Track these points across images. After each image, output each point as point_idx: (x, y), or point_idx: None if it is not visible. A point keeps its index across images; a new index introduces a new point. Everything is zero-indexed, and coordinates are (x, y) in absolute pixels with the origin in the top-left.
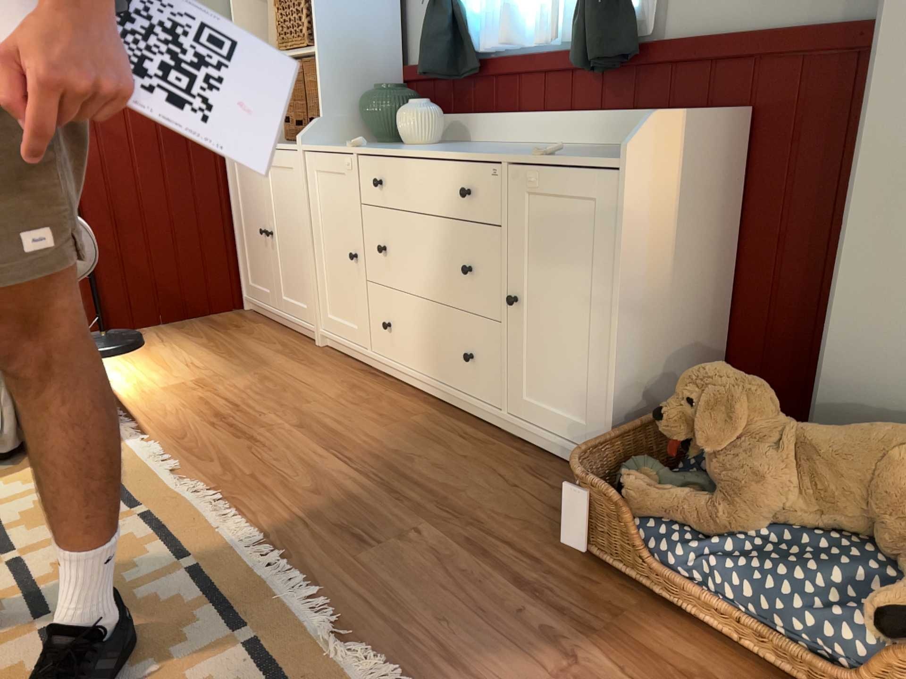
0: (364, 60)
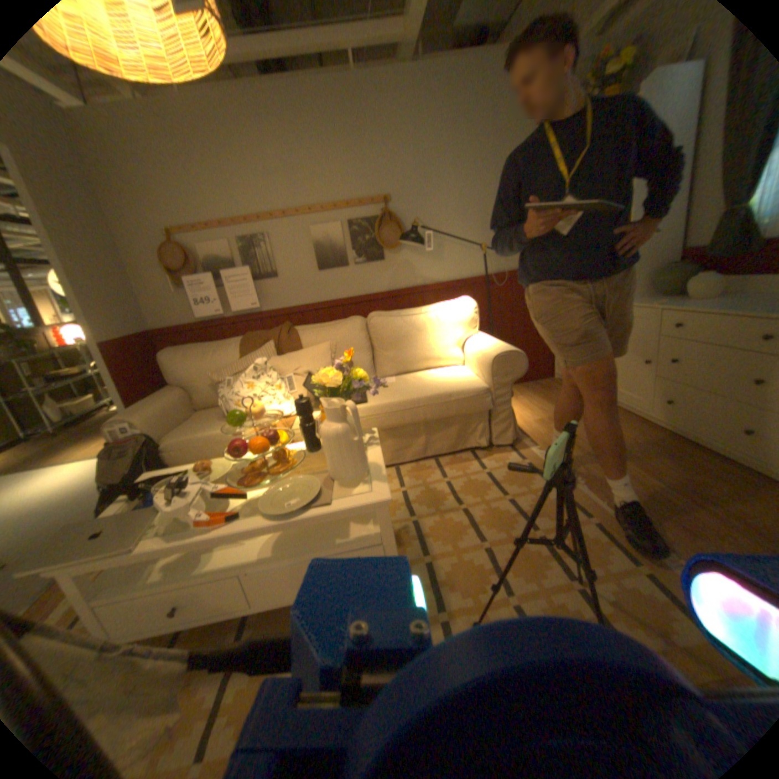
0: (659, 248)
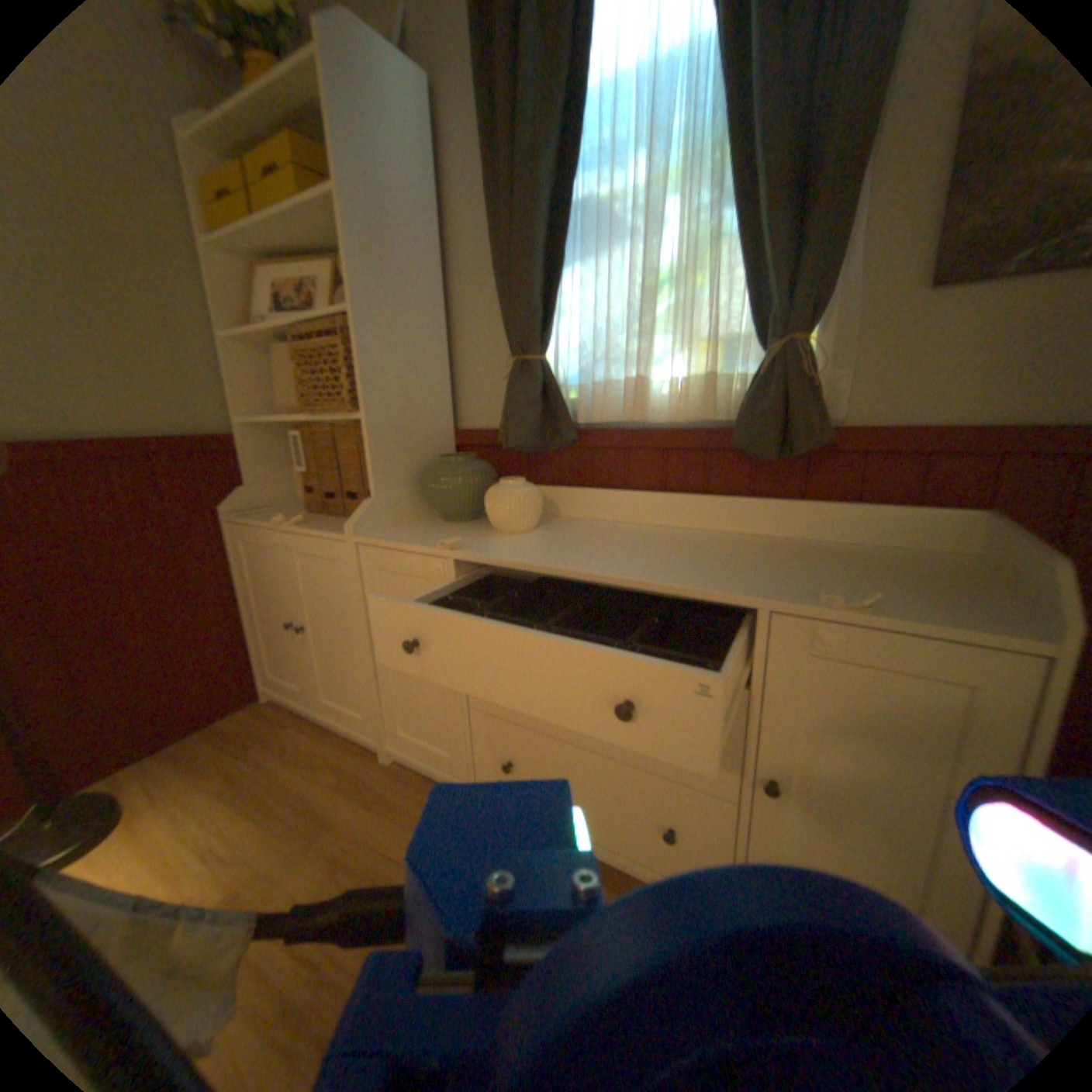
0: (420, 423)
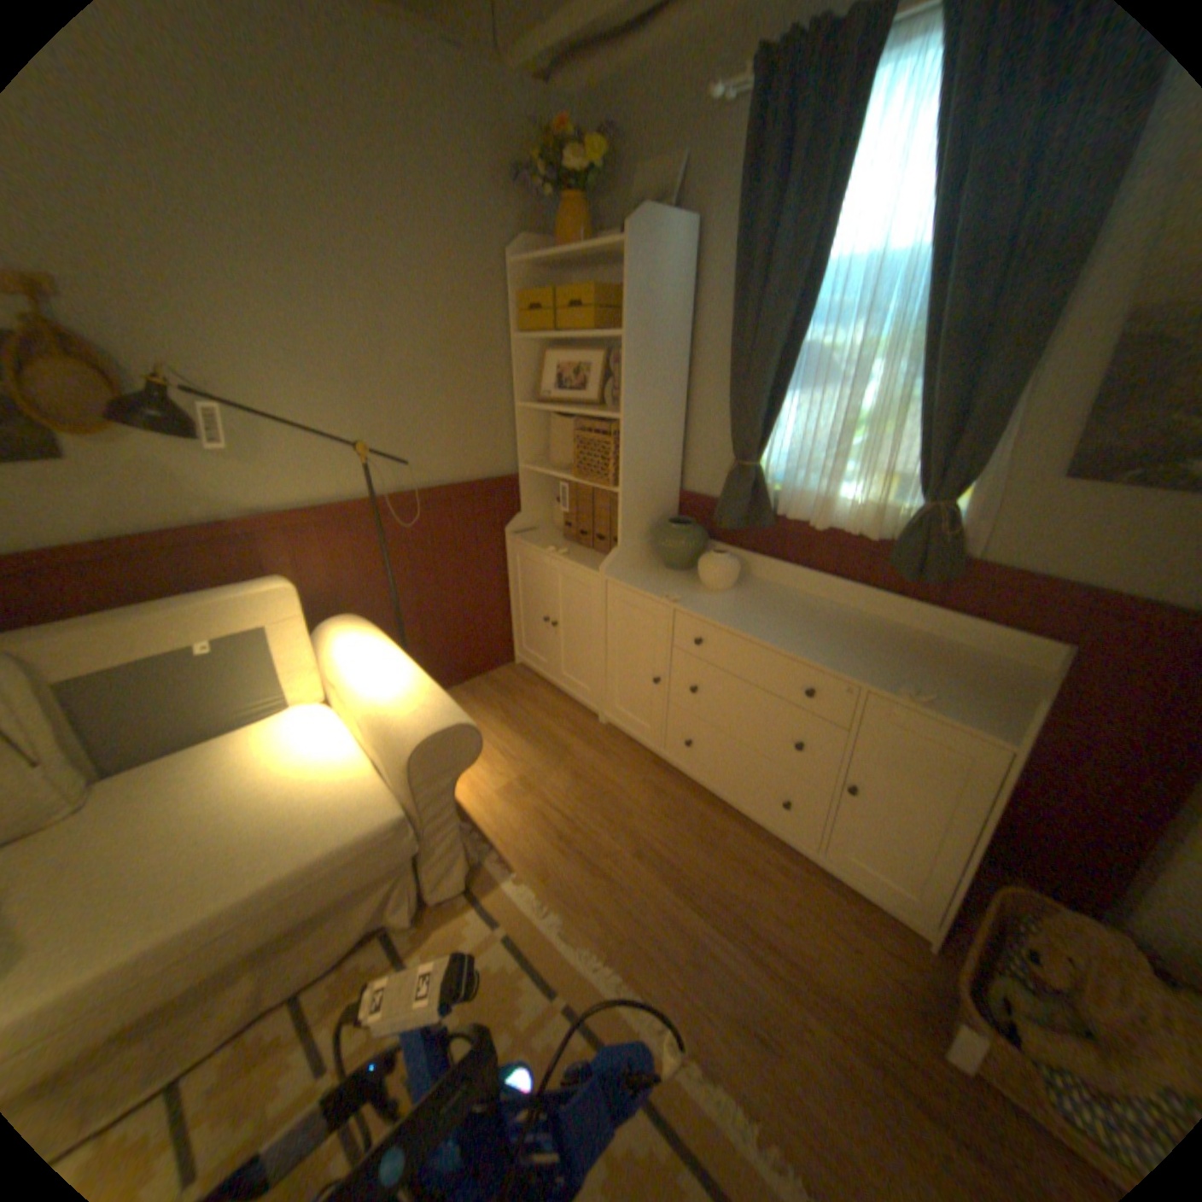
0: (655, 492)
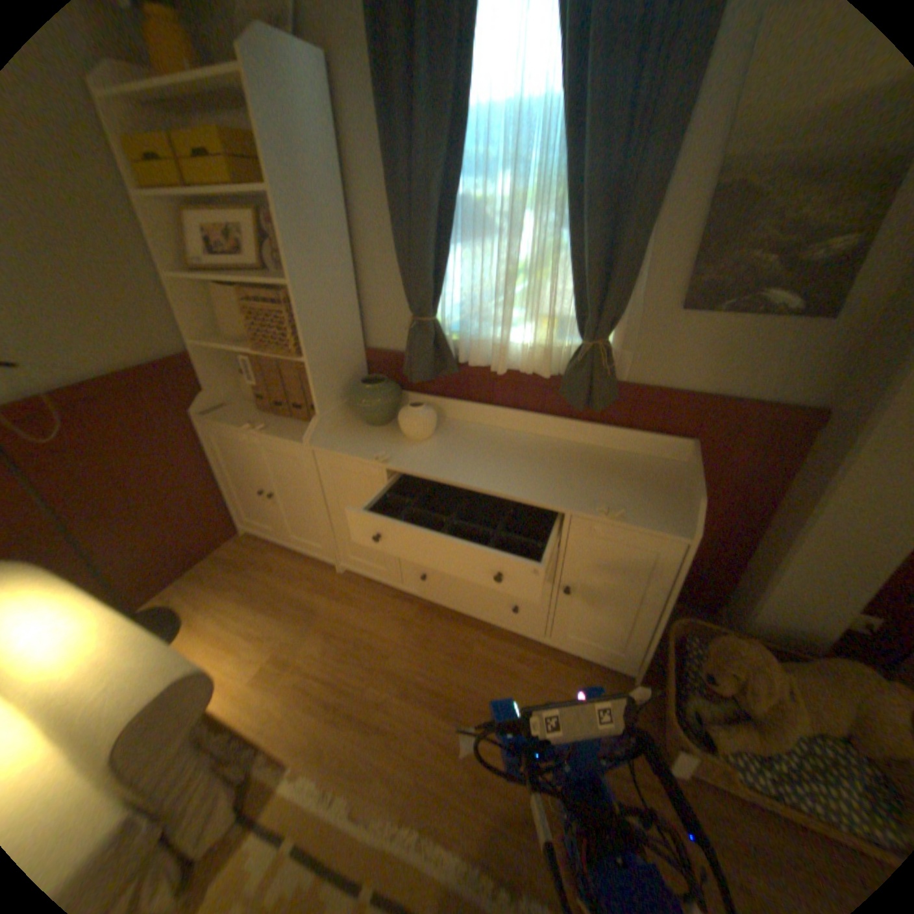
0: (342, 353)
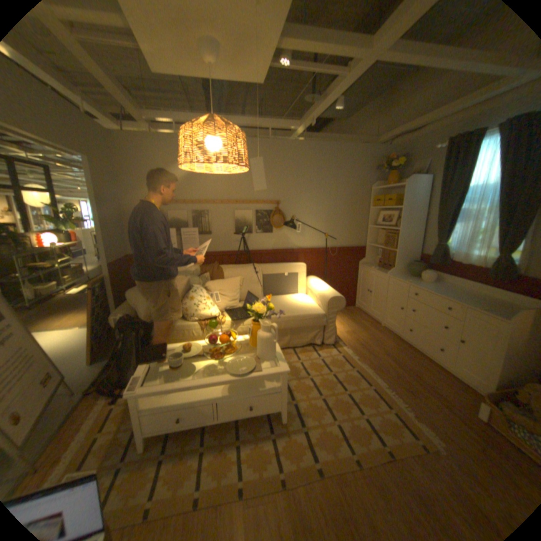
0: (410, 252)
